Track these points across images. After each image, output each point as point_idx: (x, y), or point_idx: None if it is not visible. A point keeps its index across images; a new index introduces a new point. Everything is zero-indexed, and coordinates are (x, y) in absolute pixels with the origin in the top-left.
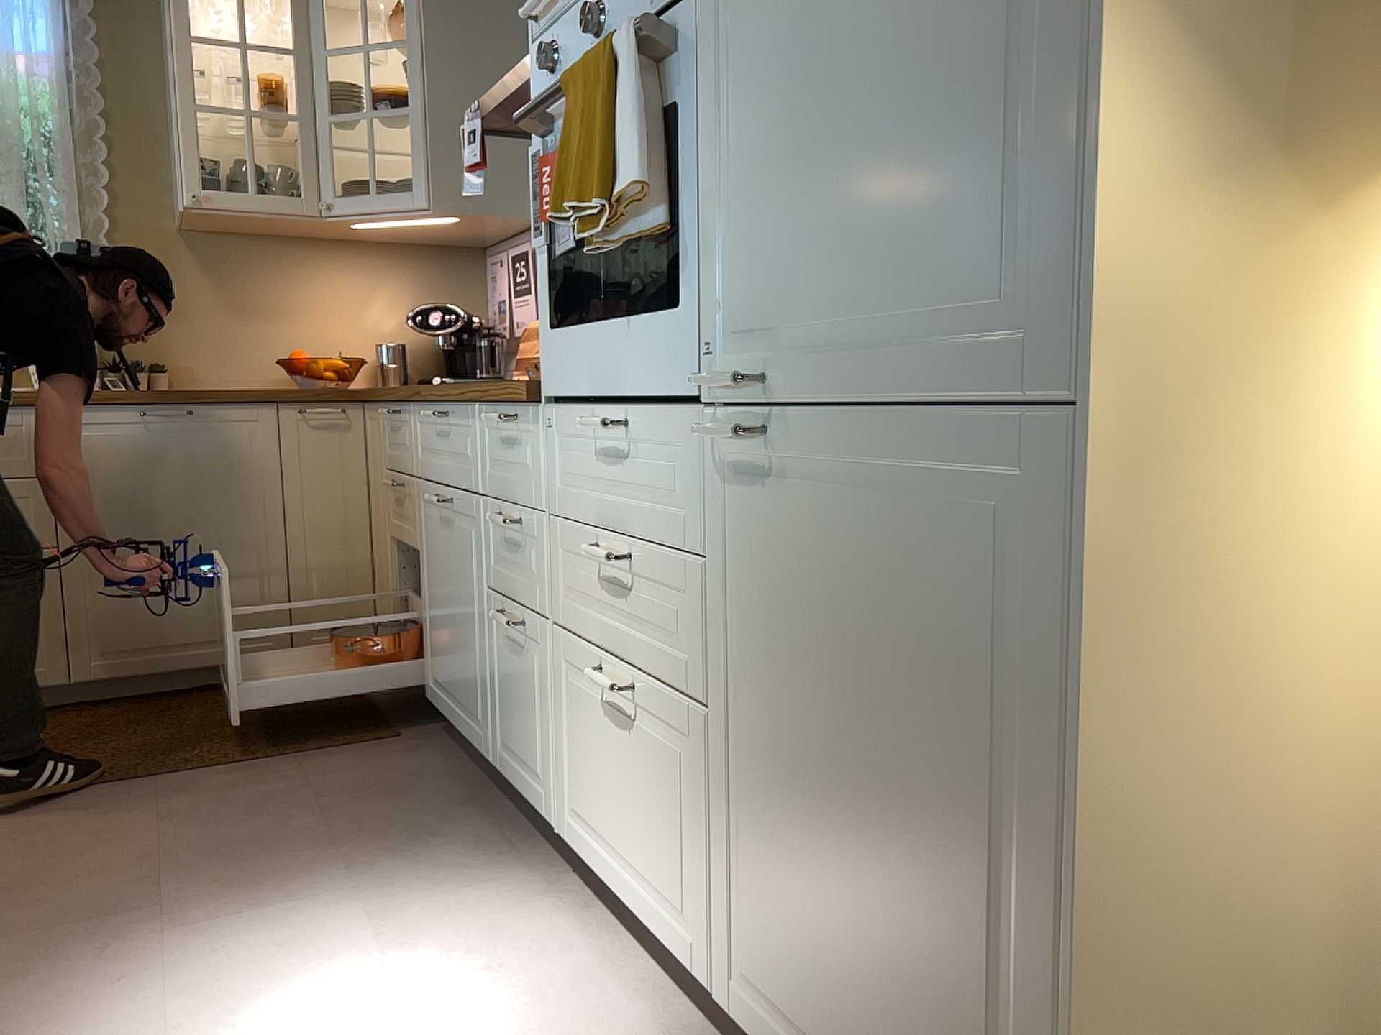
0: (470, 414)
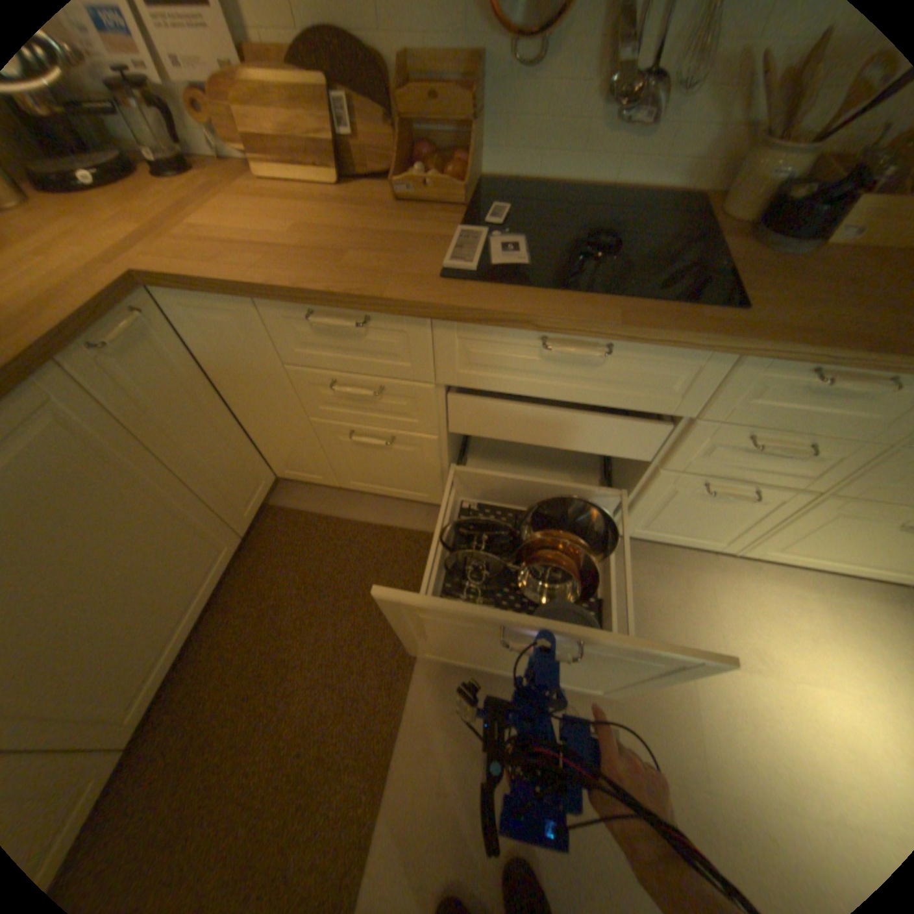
0: (706, 355)
